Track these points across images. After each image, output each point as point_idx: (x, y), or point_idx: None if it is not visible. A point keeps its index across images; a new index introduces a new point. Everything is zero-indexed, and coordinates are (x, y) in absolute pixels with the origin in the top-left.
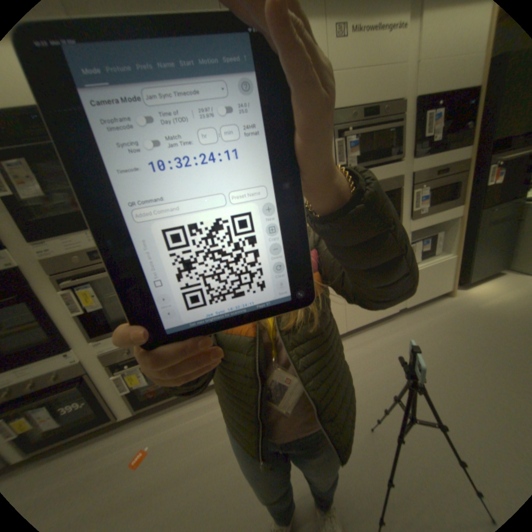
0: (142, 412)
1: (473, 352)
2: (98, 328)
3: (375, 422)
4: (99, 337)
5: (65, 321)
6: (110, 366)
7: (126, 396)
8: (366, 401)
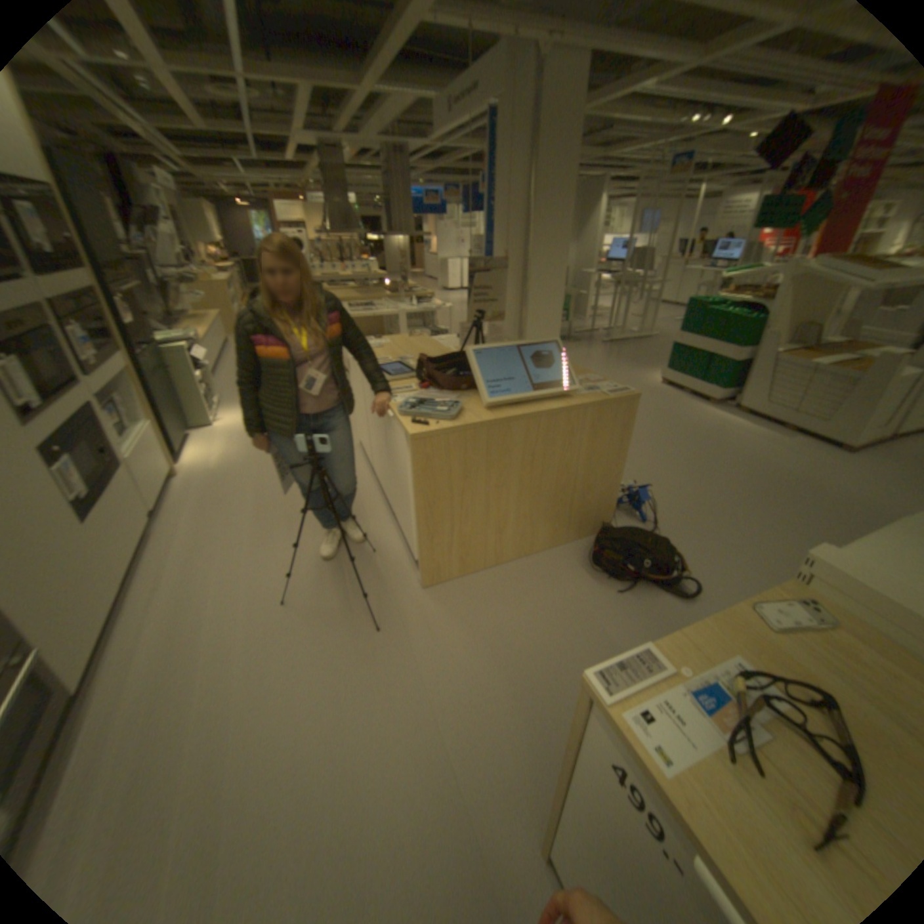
0: None
1: (253, 502)
2: None
3: (272, 602)
4: None
5: None
6: None
7: None
8: (242, 604)
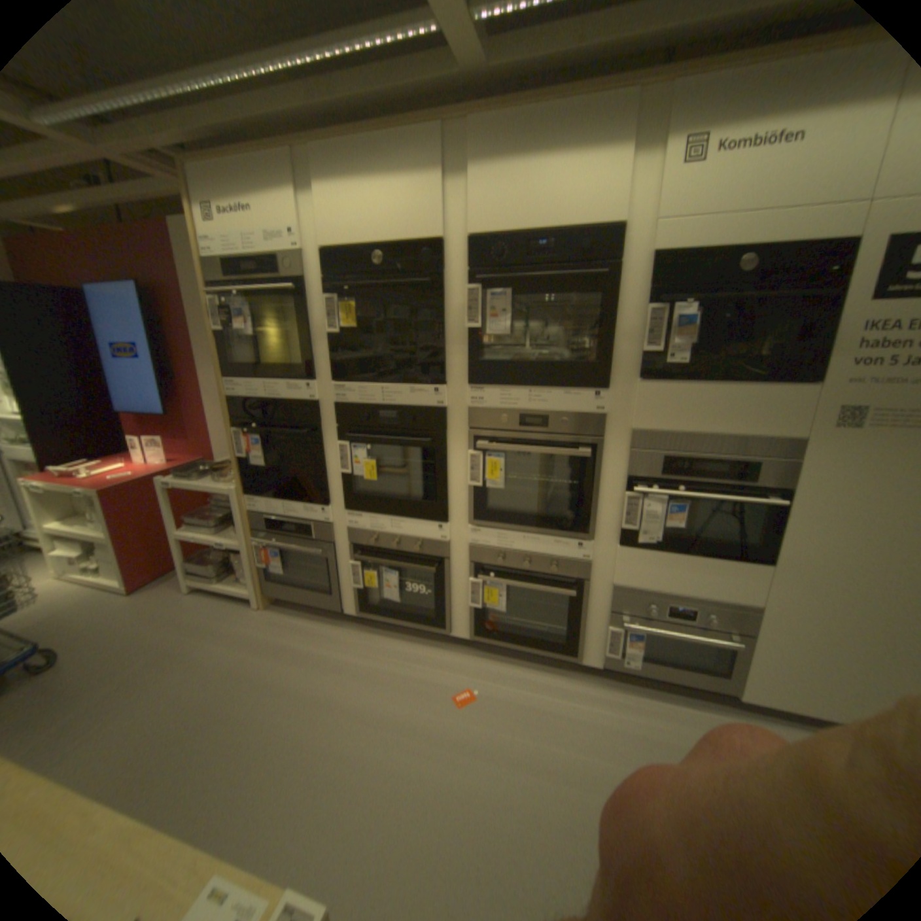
0: (485, 646)
1: None
2: (491, 513)
3: None
4: (487, 525)
5: (463, 488)
6: (479, 566)
7: (480, 615)
8: None
